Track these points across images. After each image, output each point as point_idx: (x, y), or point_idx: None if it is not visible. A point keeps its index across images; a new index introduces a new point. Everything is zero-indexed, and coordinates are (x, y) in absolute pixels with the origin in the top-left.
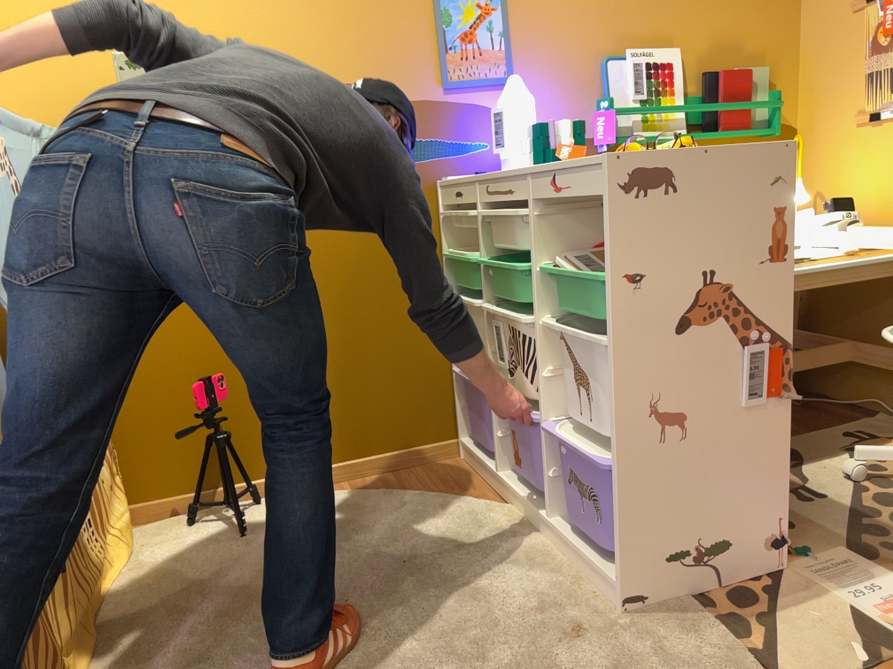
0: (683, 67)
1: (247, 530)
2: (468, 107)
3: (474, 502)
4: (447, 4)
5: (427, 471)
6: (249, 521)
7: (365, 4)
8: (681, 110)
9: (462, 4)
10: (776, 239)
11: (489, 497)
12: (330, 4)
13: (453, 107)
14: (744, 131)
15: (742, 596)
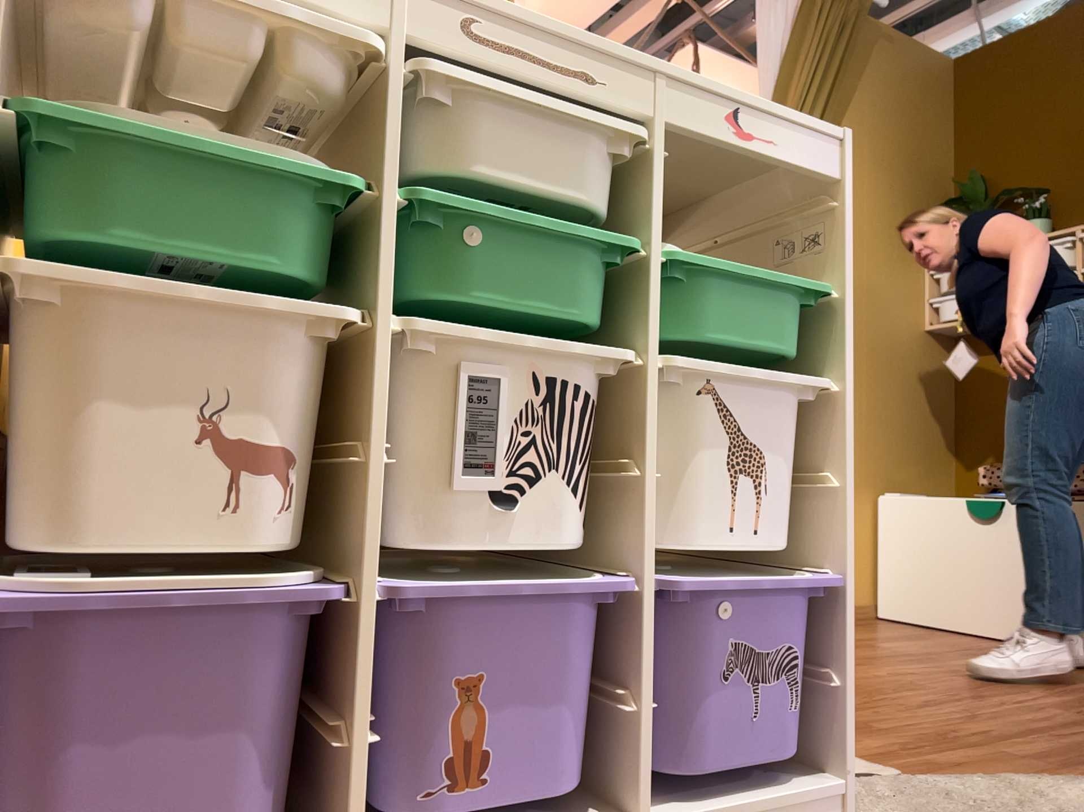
0: None
1: None
2: None
3: None
4: None
5: None
6: None
7: None
8: None
9: None
10: None
11: None
12: None
13: None
14: None
15: None
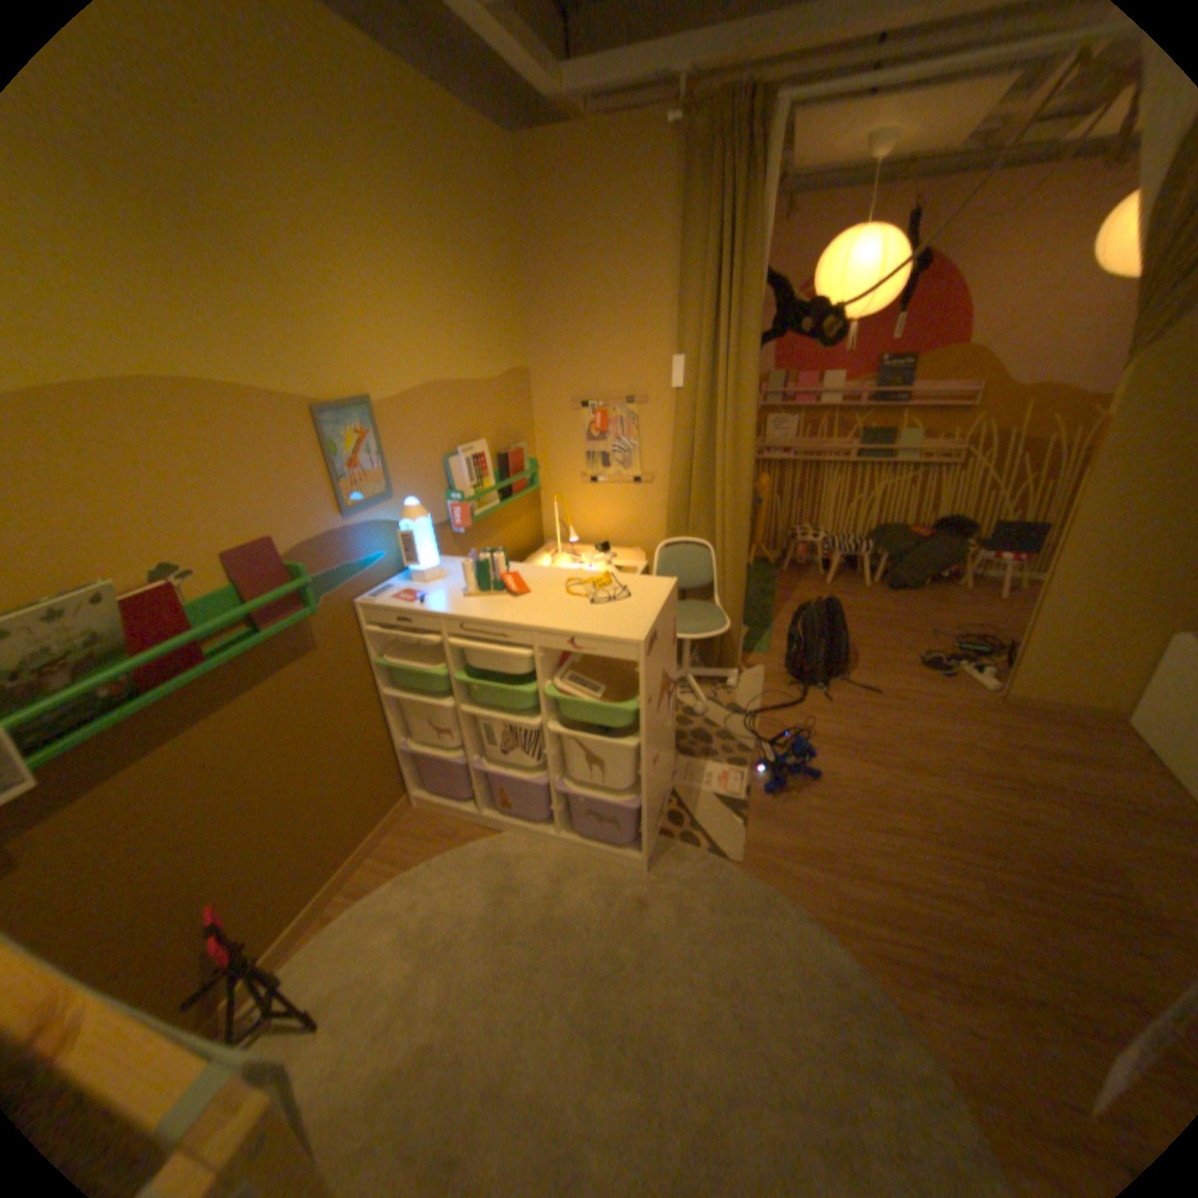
0: (489, 453)
1: (309, 1020)
2: (363, 526)
3: (477, 846)
4: (330, 435)
5: (399, 839)
6: (298, 1011)
7: (253, 450)
8: (495, 488)
9: (343, 433)
10: (673, 635)
11: (475, 833)
12: (215, 458)
13: (352, 531)
14: (525, 492)
15: (672, 816)
